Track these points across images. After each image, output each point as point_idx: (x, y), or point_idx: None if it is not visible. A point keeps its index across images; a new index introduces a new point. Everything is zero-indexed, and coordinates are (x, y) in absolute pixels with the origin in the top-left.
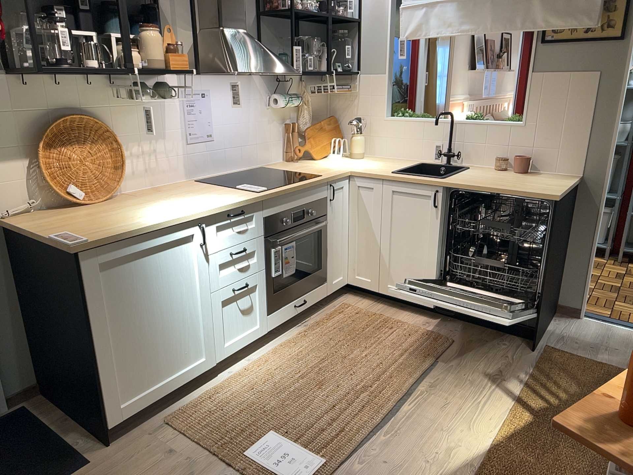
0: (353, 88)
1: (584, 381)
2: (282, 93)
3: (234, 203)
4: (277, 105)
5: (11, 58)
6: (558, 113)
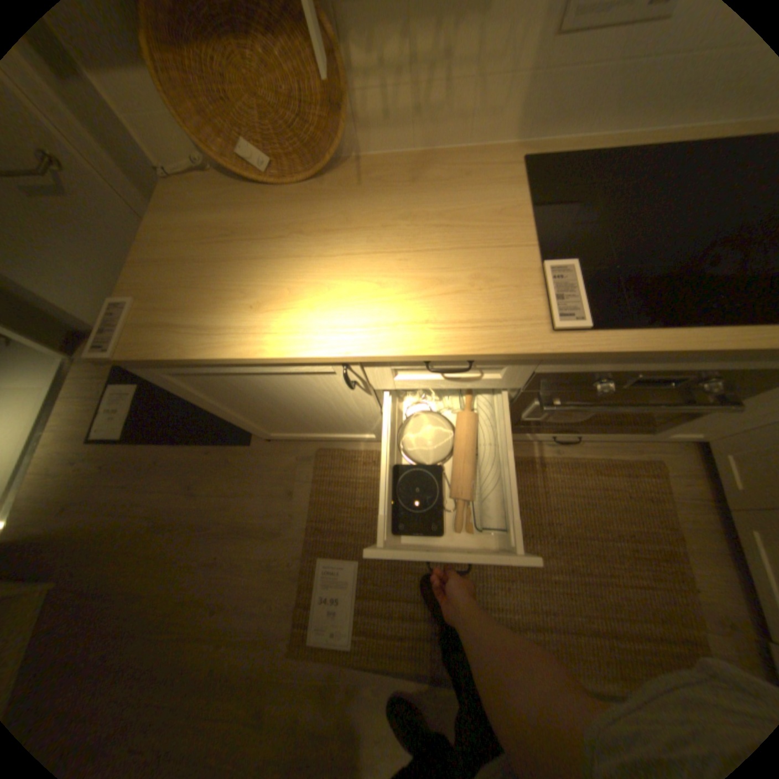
0: None
1: None
2: None
3: (441, 353)
4: None
5: None
6: None
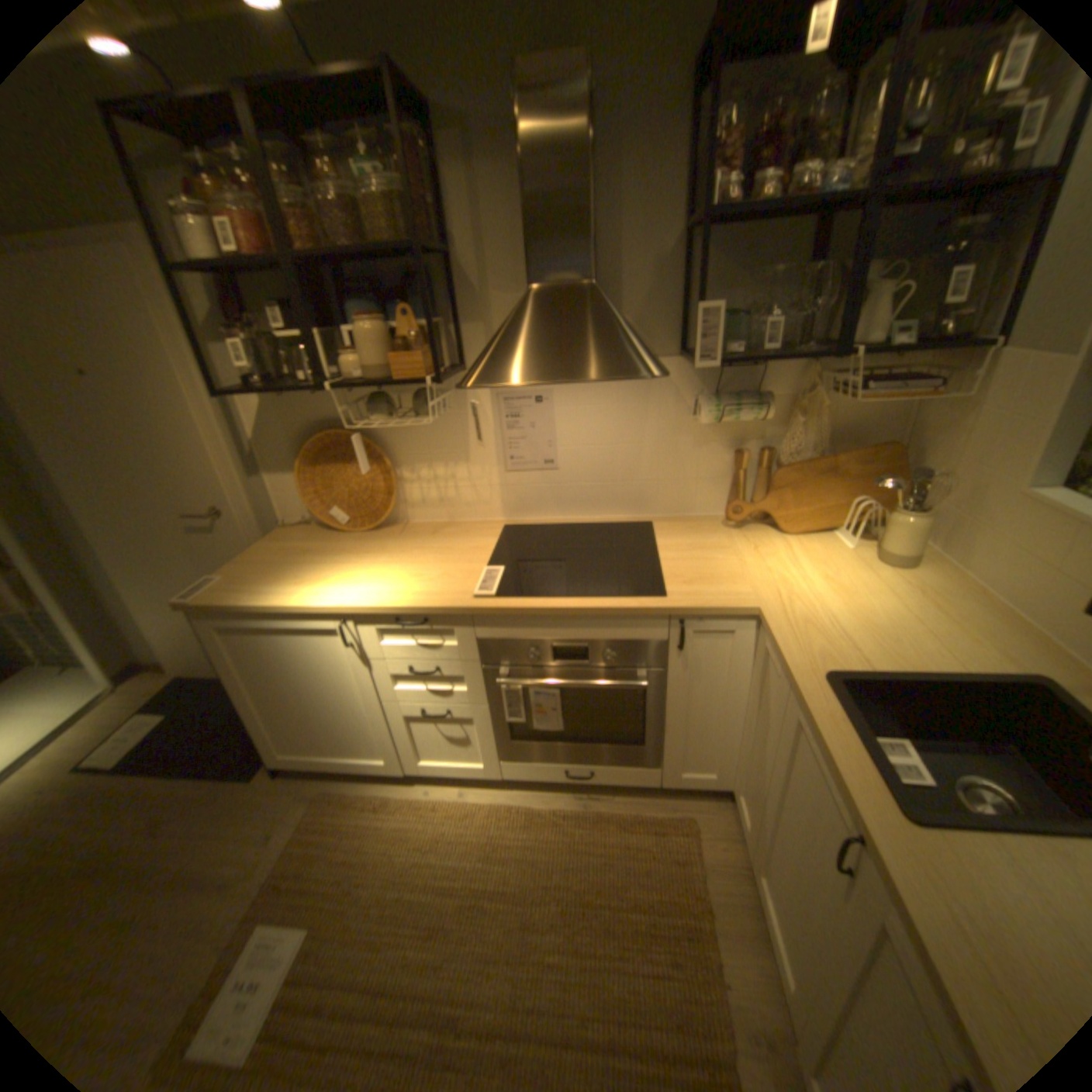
0: (974, 381)
1: None
2: (743, 387)
3: (399, 608)
4: (704, 416)
5: (268, 364)
6: None
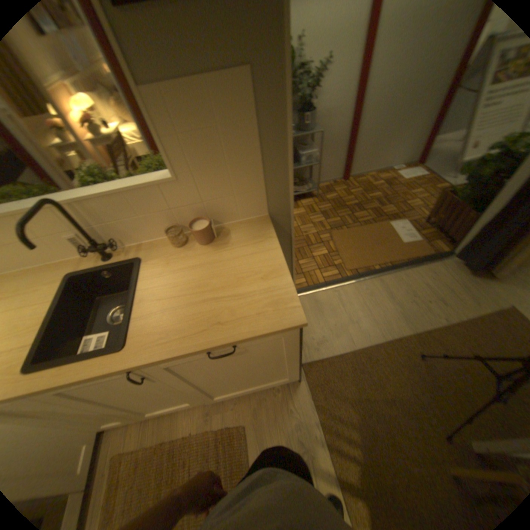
0: None
1: (351, 400)
2: None
3: None
4: None
5: None
6: (212, 152)
